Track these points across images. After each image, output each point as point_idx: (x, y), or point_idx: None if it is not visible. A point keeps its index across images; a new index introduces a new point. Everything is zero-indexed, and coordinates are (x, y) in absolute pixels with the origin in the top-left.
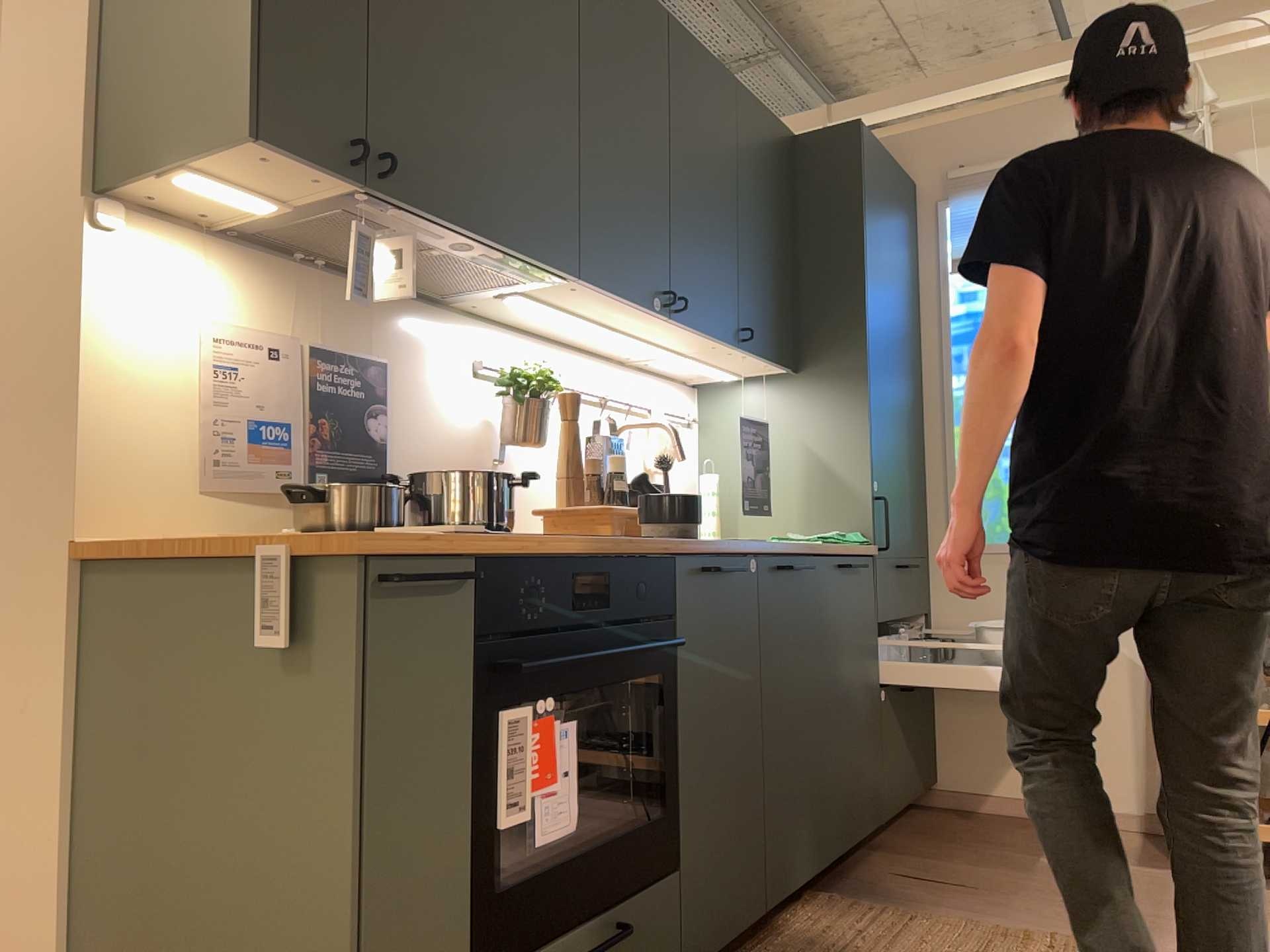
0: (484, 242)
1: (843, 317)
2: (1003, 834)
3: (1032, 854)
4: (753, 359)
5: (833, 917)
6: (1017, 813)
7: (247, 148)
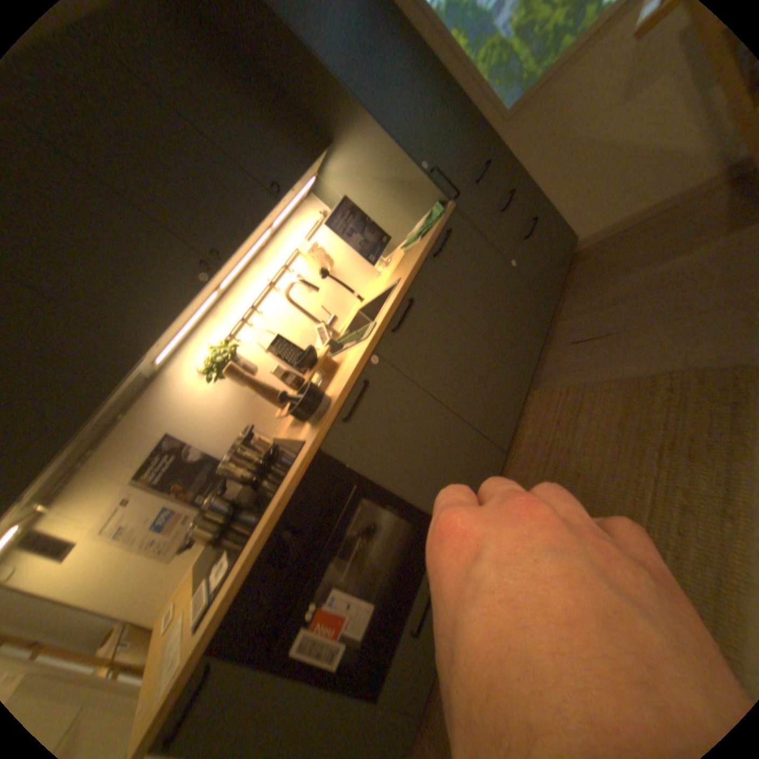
0: (76, 430)
1: (314, 78)
2: (625, 253)
3: (646, 268)
4: (299, 178)
5: (542, 410)
6: (631, 223)
7: None
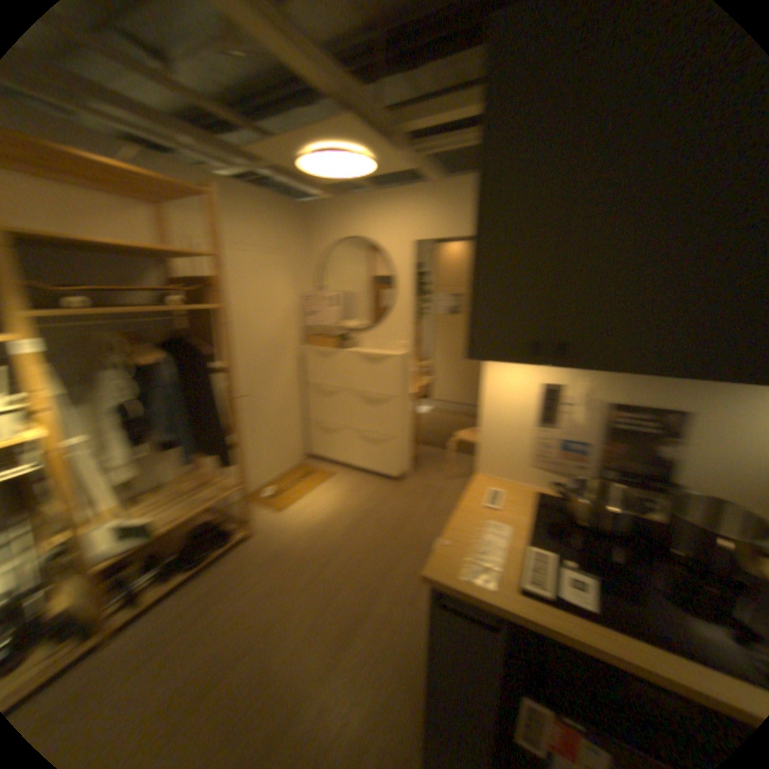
0: (703, 377)
1: None
2: None
3: None
4: None
5: None
6: None
7: (477, 357)
